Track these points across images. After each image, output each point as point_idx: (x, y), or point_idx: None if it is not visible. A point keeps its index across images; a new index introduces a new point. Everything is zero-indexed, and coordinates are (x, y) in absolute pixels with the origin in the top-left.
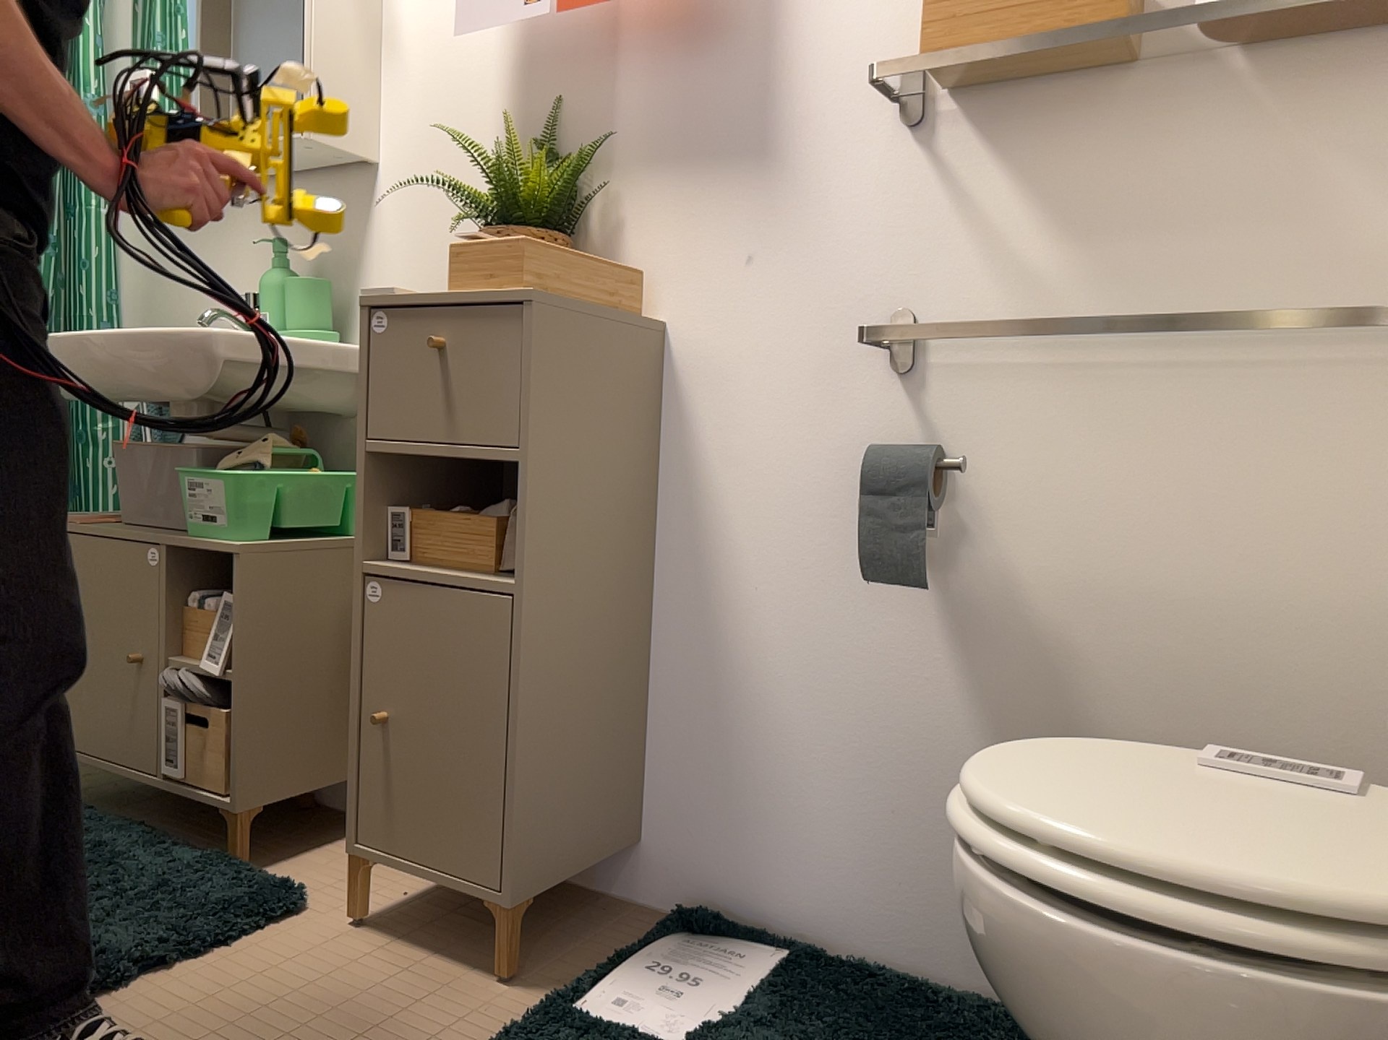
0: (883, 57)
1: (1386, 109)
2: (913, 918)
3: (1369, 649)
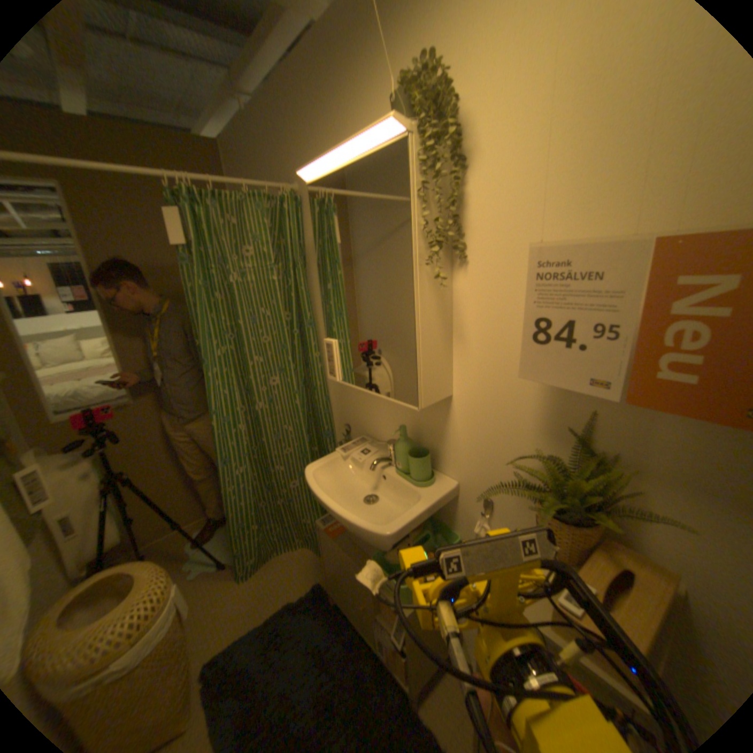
0: None
1: None
2: None
3: None
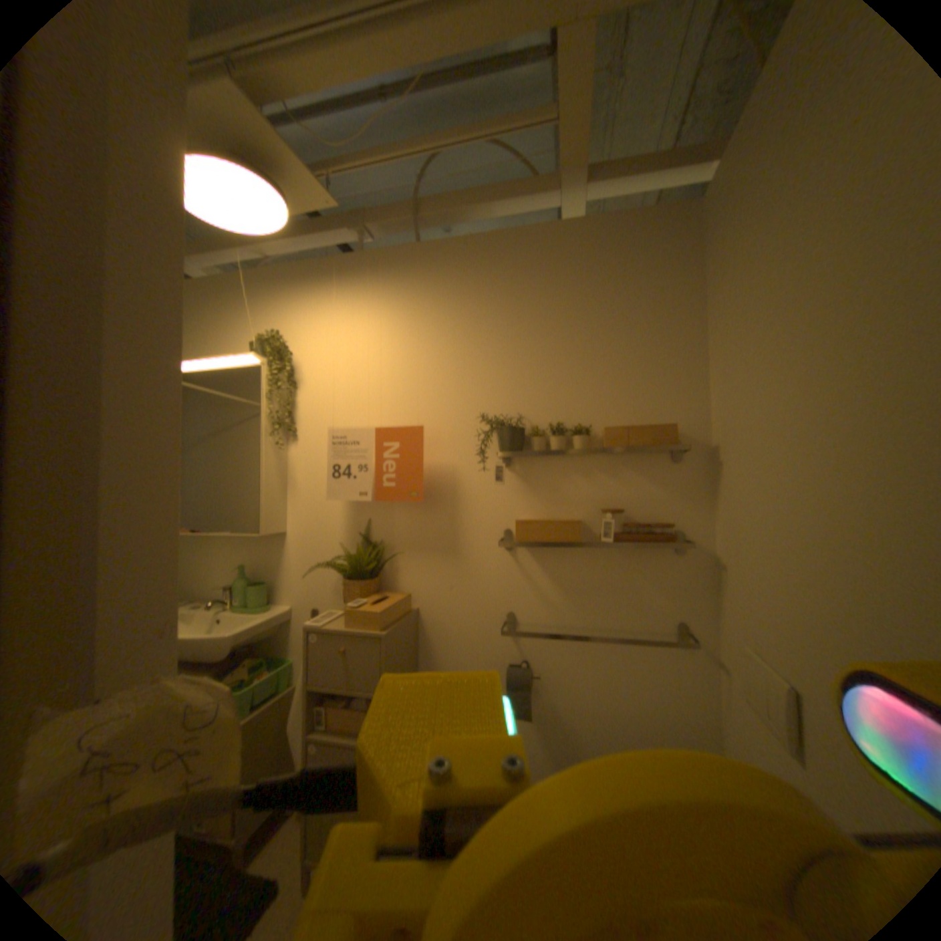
0: (498, 521)
1: (660, 564)
2: None
3: (672, 734)
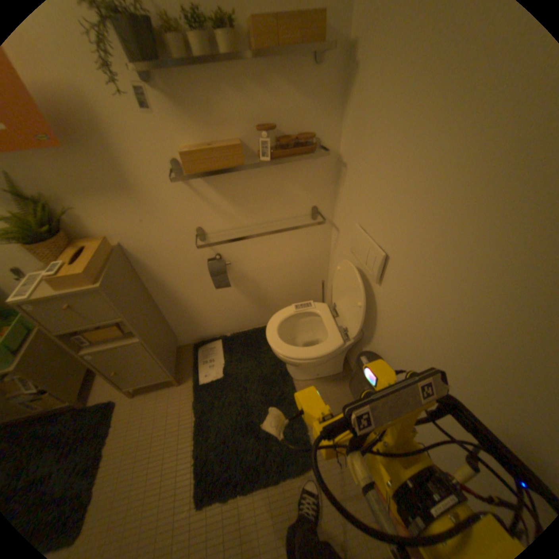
0: (160, 153)
1: (300, 169)
2: (240, 324)
3: (305, 264)
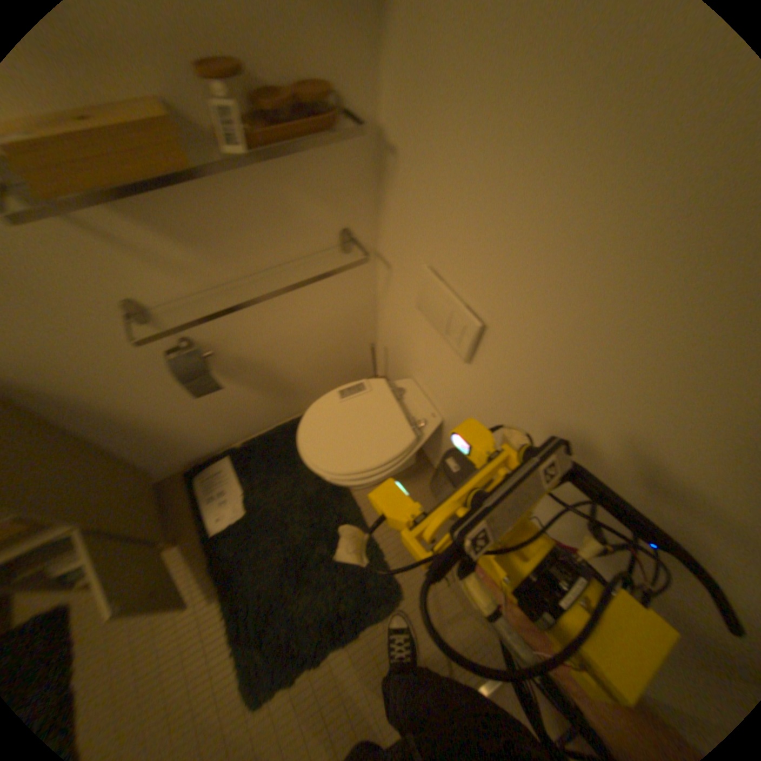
0: None
1: (308, 161)
2: (250, 428)
3: (339, 323)
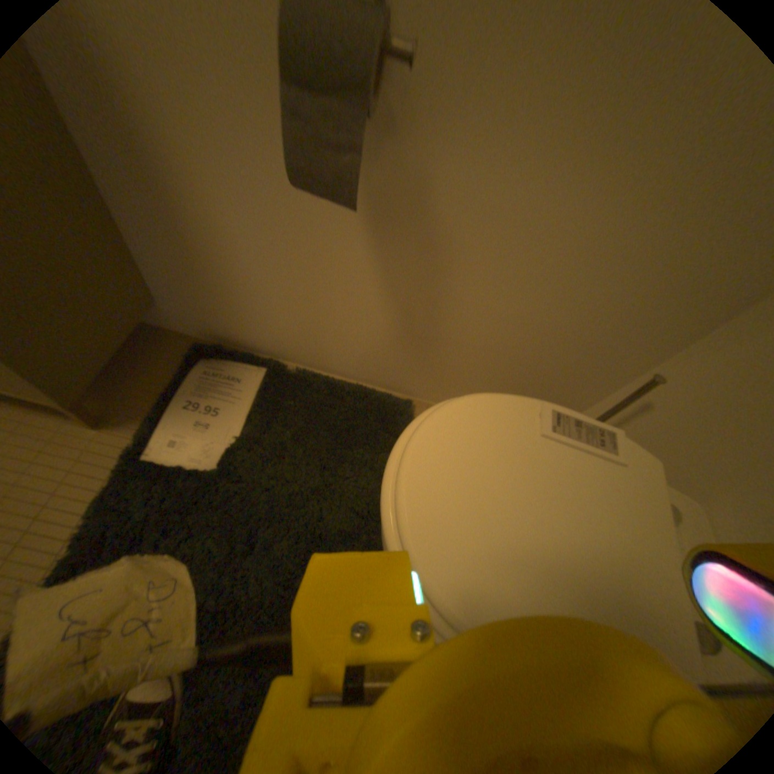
0: None
1: None
2: (335, 361)
3: (652, 294)
